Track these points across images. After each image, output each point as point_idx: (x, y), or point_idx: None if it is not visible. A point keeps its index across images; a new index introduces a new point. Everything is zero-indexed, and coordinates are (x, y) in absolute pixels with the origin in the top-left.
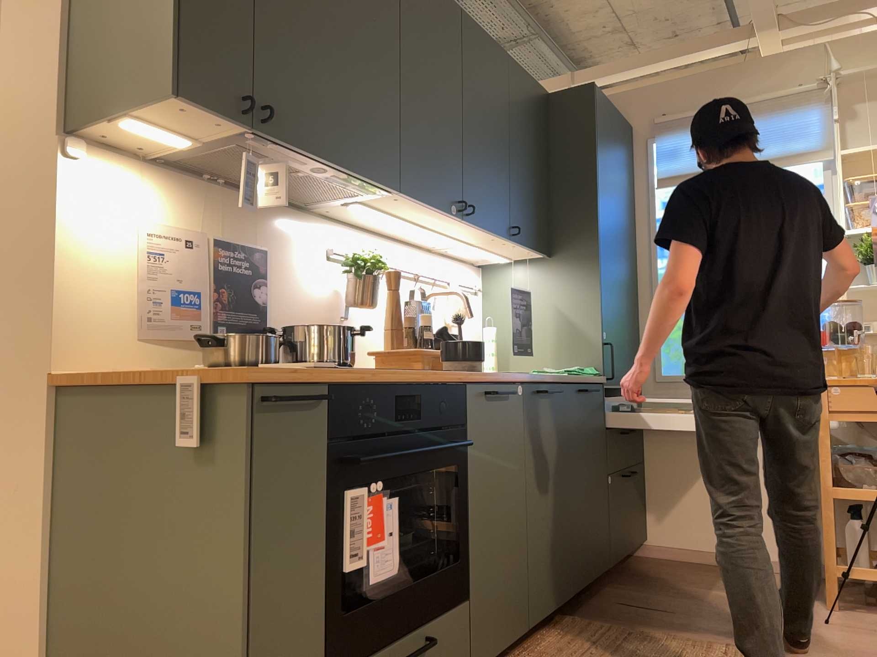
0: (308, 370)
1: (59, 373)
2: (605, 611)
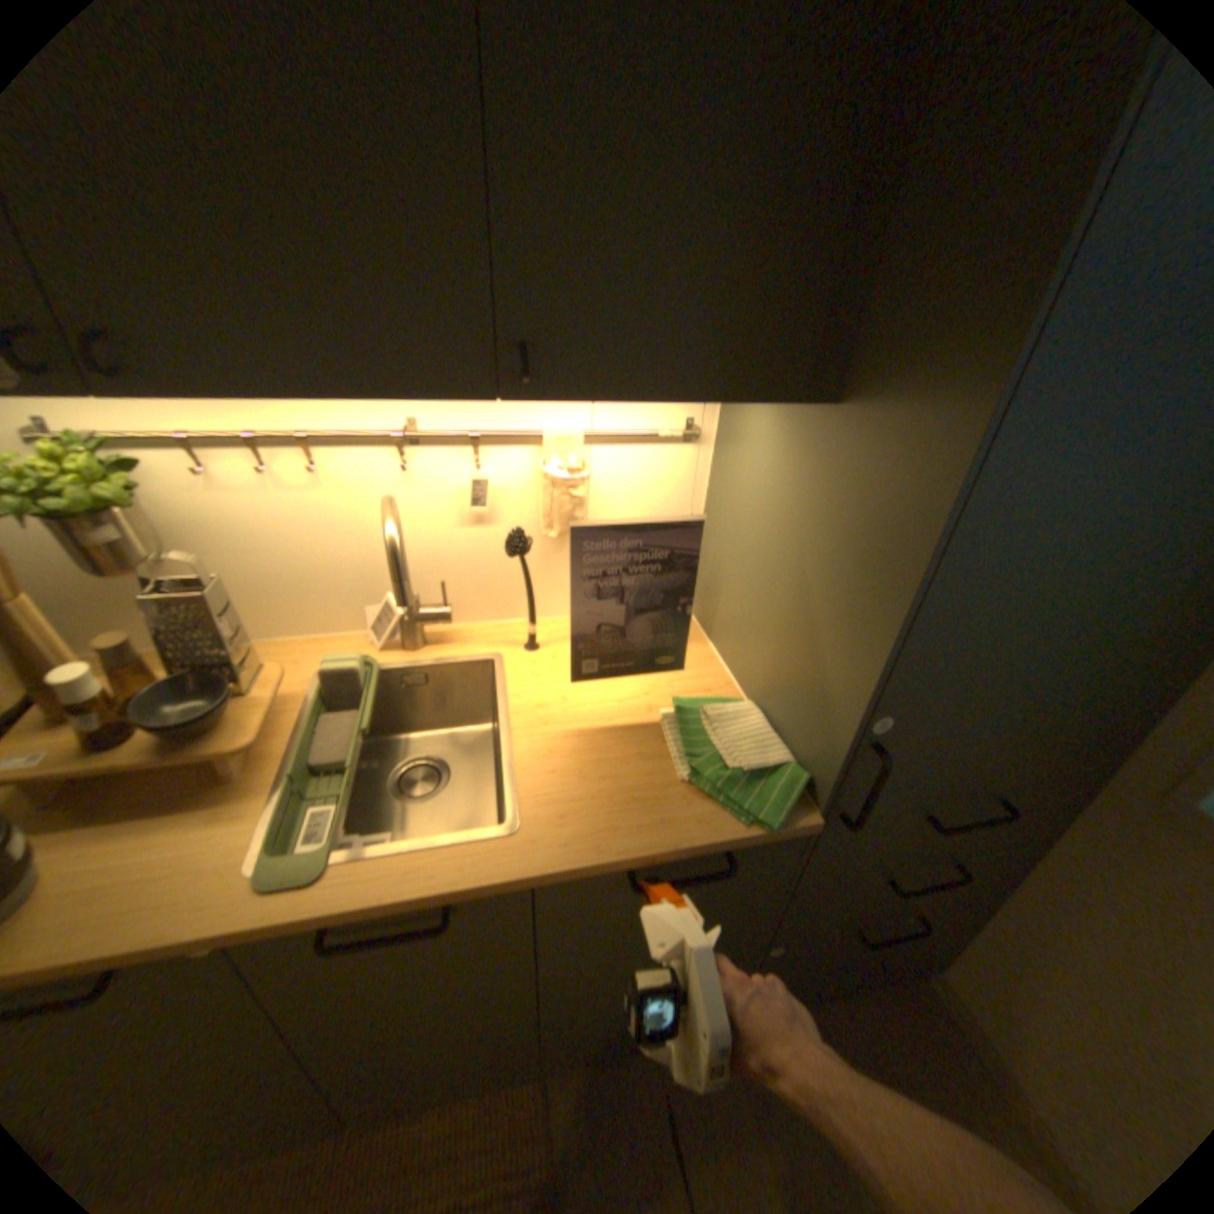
0: None
1: None
2: (621, 1114)
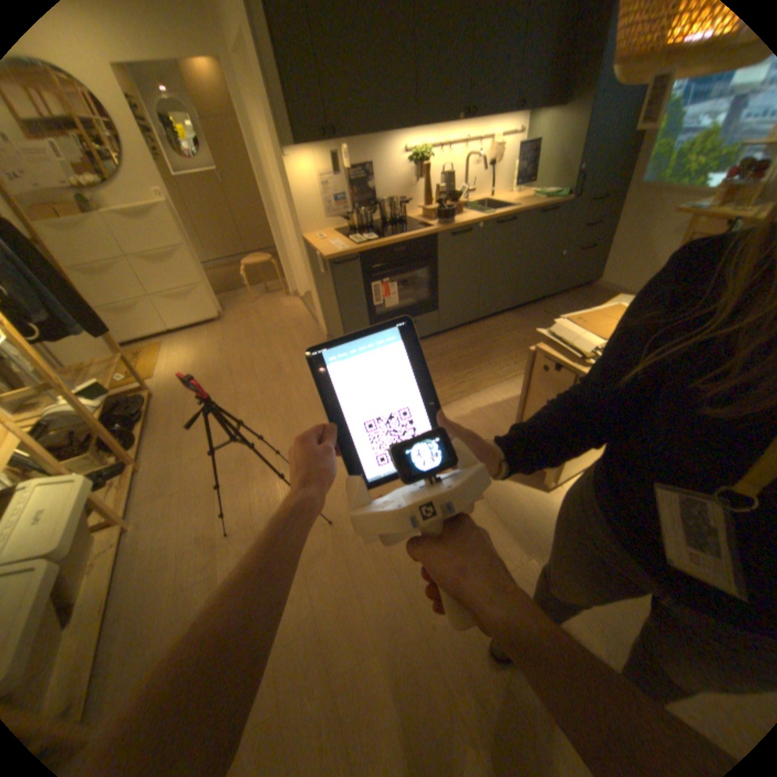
0: (355, 246)
1: (303, 236)
2: (531, 314)
